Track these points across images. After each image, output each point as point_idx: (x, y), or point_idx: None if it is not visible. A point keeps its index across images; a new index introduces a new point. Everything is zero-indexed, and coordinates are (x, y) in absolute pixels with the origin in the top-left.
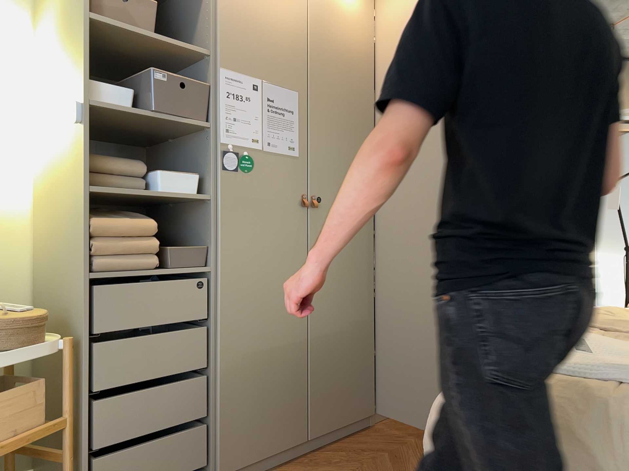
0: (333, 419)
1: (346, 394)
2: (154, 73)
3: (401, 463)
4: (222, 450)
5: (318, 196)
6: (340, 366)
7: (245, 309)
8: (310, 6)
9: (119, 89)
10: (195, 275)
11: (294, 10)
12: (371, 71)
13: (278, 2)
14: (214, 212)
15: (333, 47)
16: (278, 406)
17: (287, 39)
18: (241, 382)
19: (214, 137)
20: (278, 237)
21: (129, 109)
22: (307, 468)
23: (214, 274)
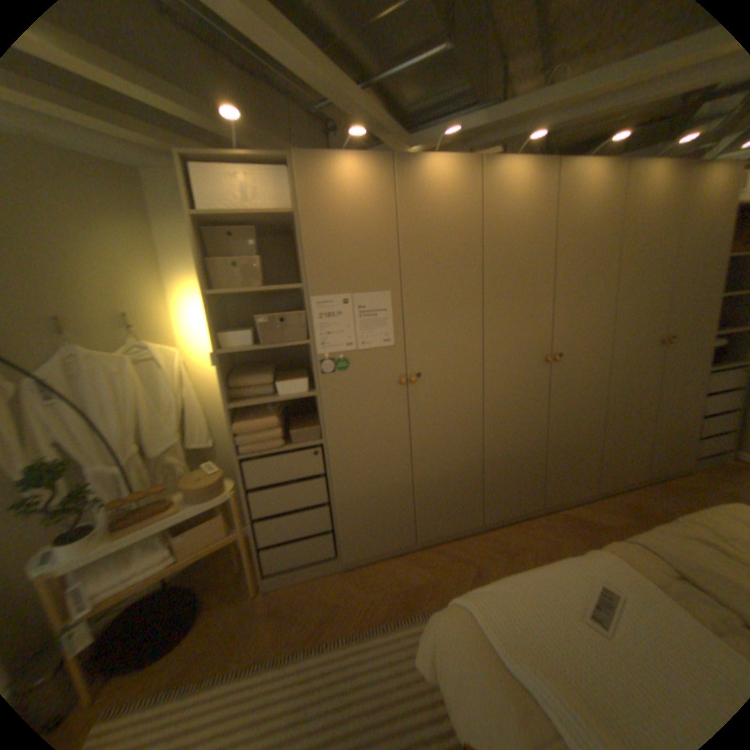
0: (440, 530)
1: (453, 514)
2: (259, 319)
3: (481, 584)
4: (345, 549)
5: (417, 373)
6: (446, 495)
7: (355, 465)
8: (399, 206)
9: (243, 331)
10: (313, 447)
11: (382, 216)
12: (478, 243)
13: (363, 217)
14: (322, 404)
15: (428, 235)
16: (389, 523)
17: (375, 248)
18: (356, 510)
19: (315, 350)
20: (379, 412)
21: (249, 347)
22: (410, 566)
23: (327, 445)
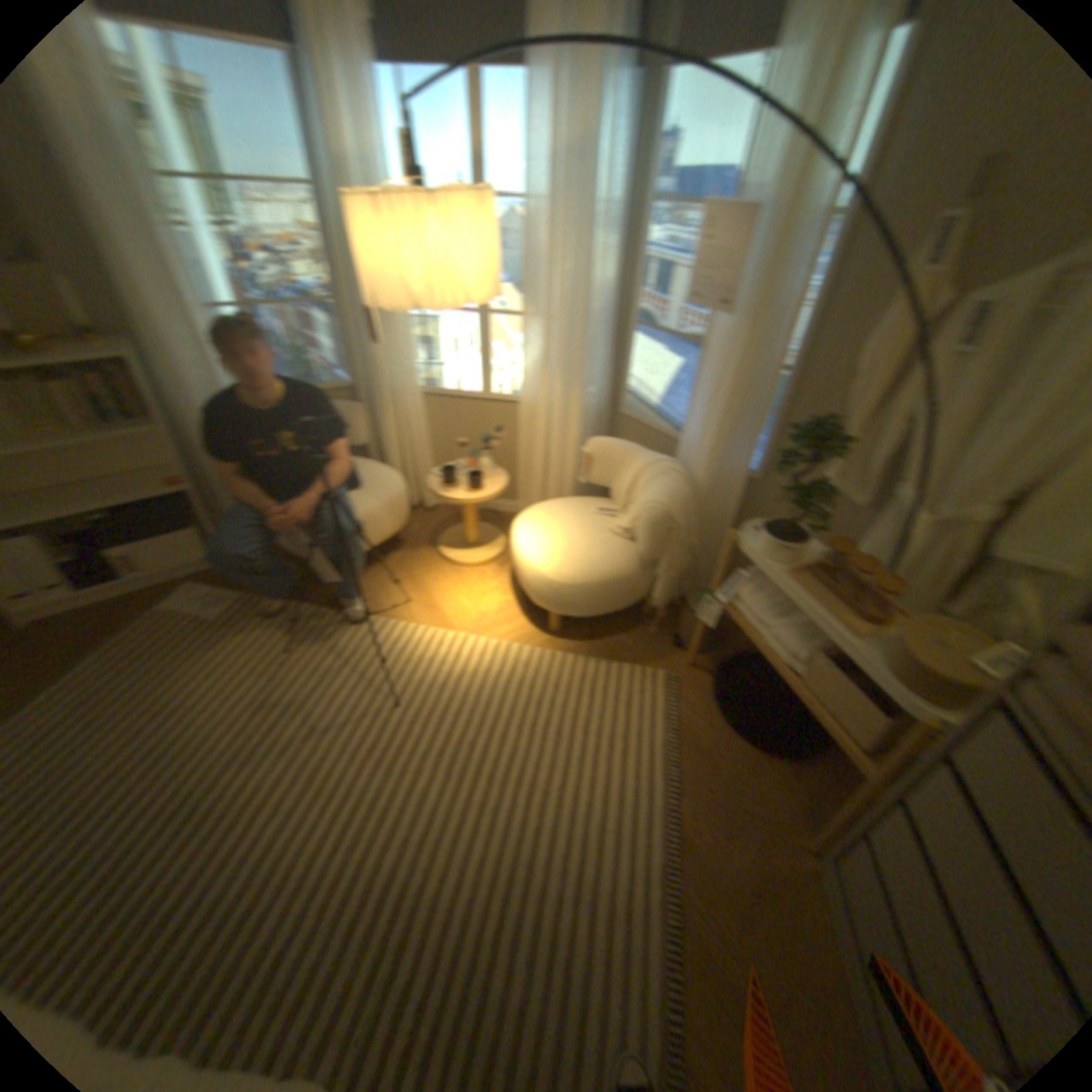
0: None
1: None
2: None
3: None
4: None
5: None
6: None
7: None
8: None
9: None
10: None
11: None
12: None
13: None
14: None
15: None
16: None
17: None
18: None
19: None
20: None
21: None
22: None
23: None
